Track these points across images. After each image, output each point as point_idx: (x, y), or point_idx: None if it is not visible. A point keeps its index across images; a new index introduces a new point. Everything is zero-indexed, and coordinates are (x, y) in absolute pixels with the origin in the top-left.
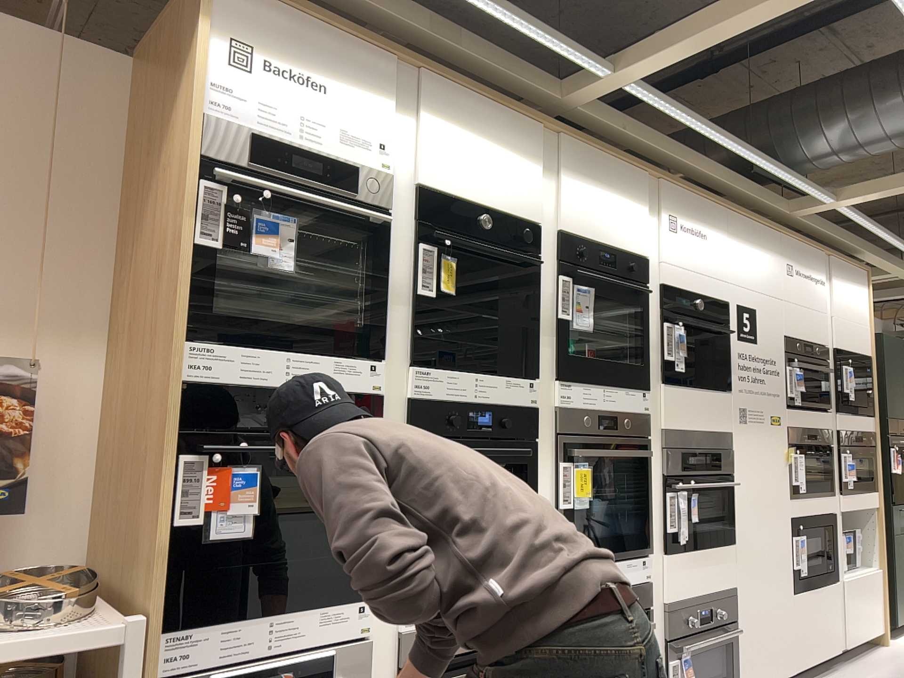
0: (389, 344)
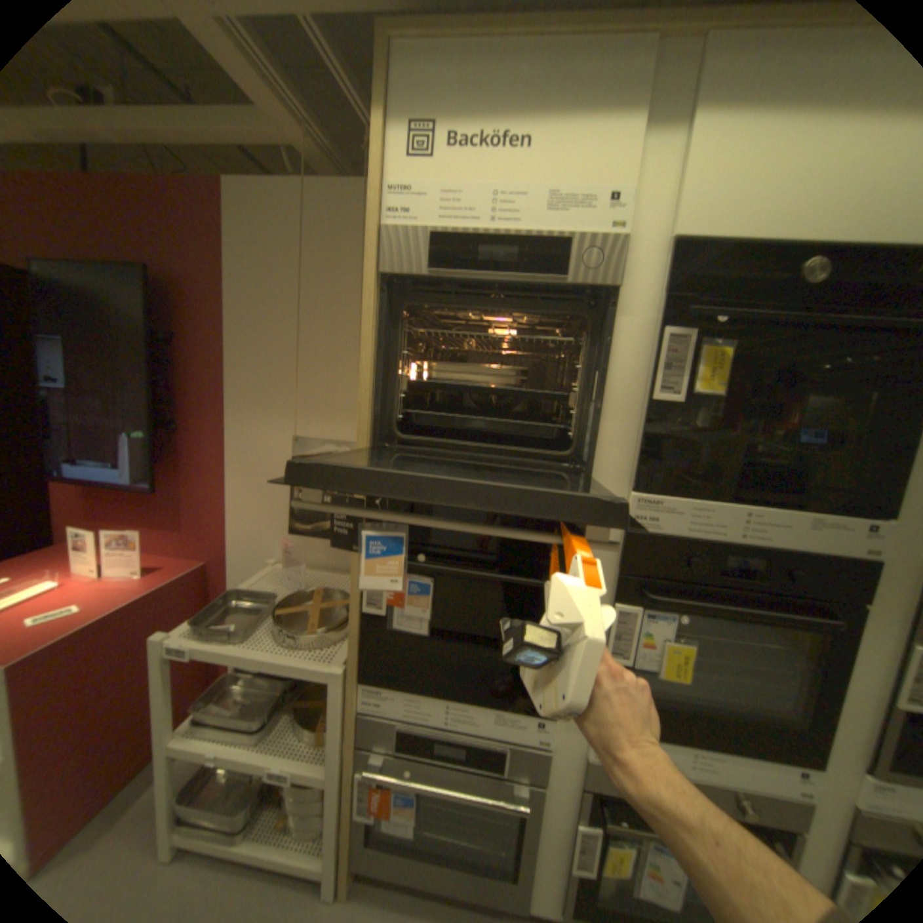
0: (599, 462)
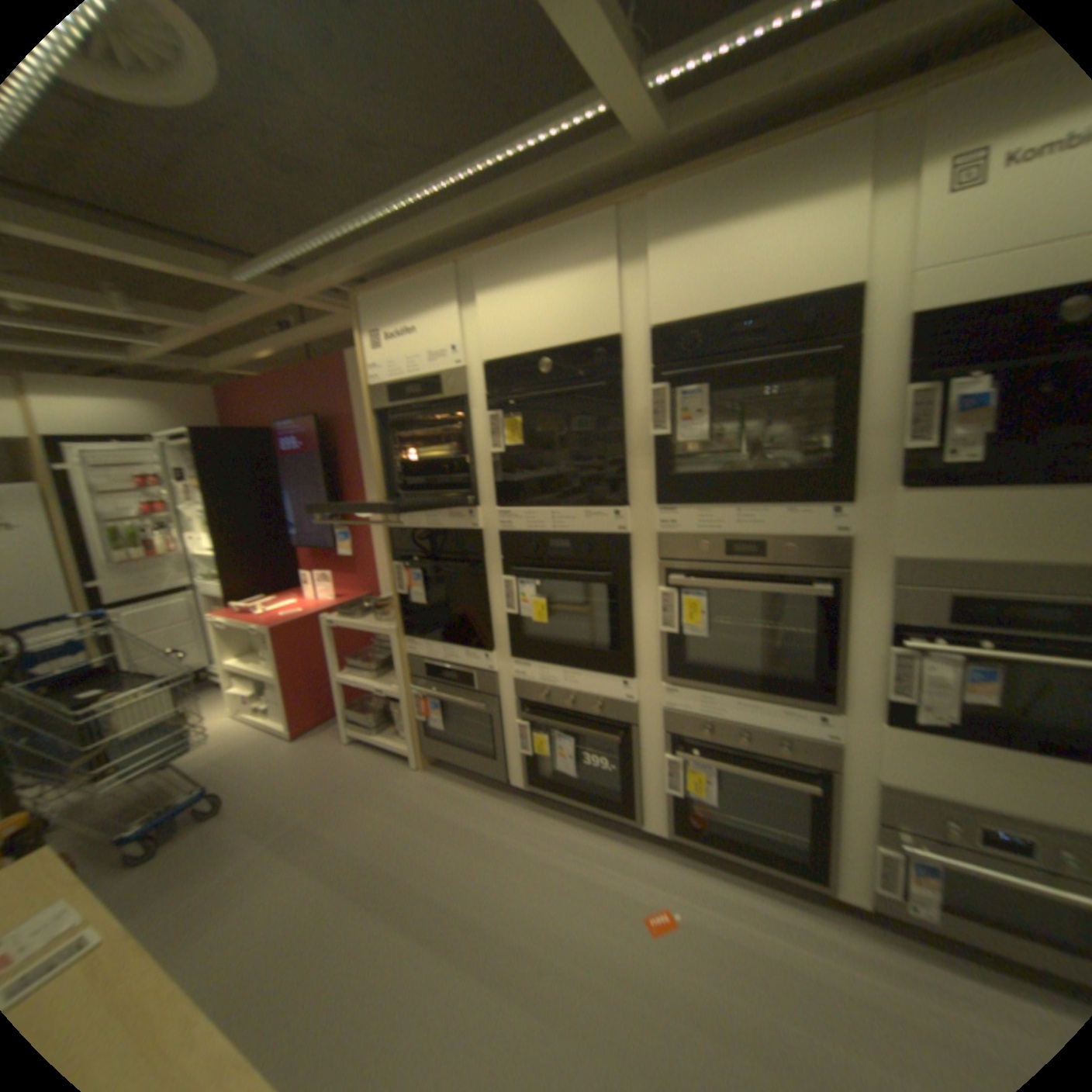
0: (481, 496)
